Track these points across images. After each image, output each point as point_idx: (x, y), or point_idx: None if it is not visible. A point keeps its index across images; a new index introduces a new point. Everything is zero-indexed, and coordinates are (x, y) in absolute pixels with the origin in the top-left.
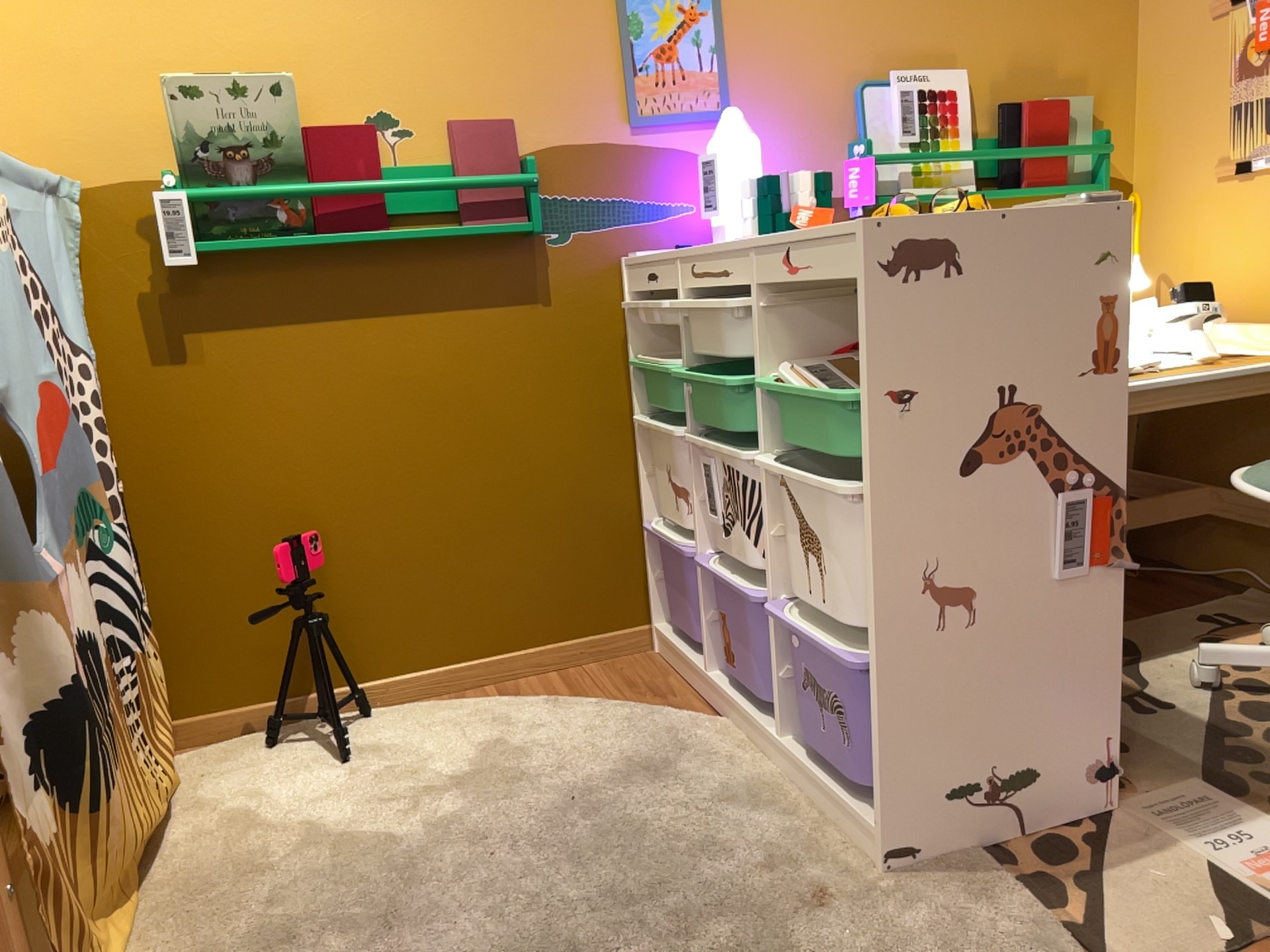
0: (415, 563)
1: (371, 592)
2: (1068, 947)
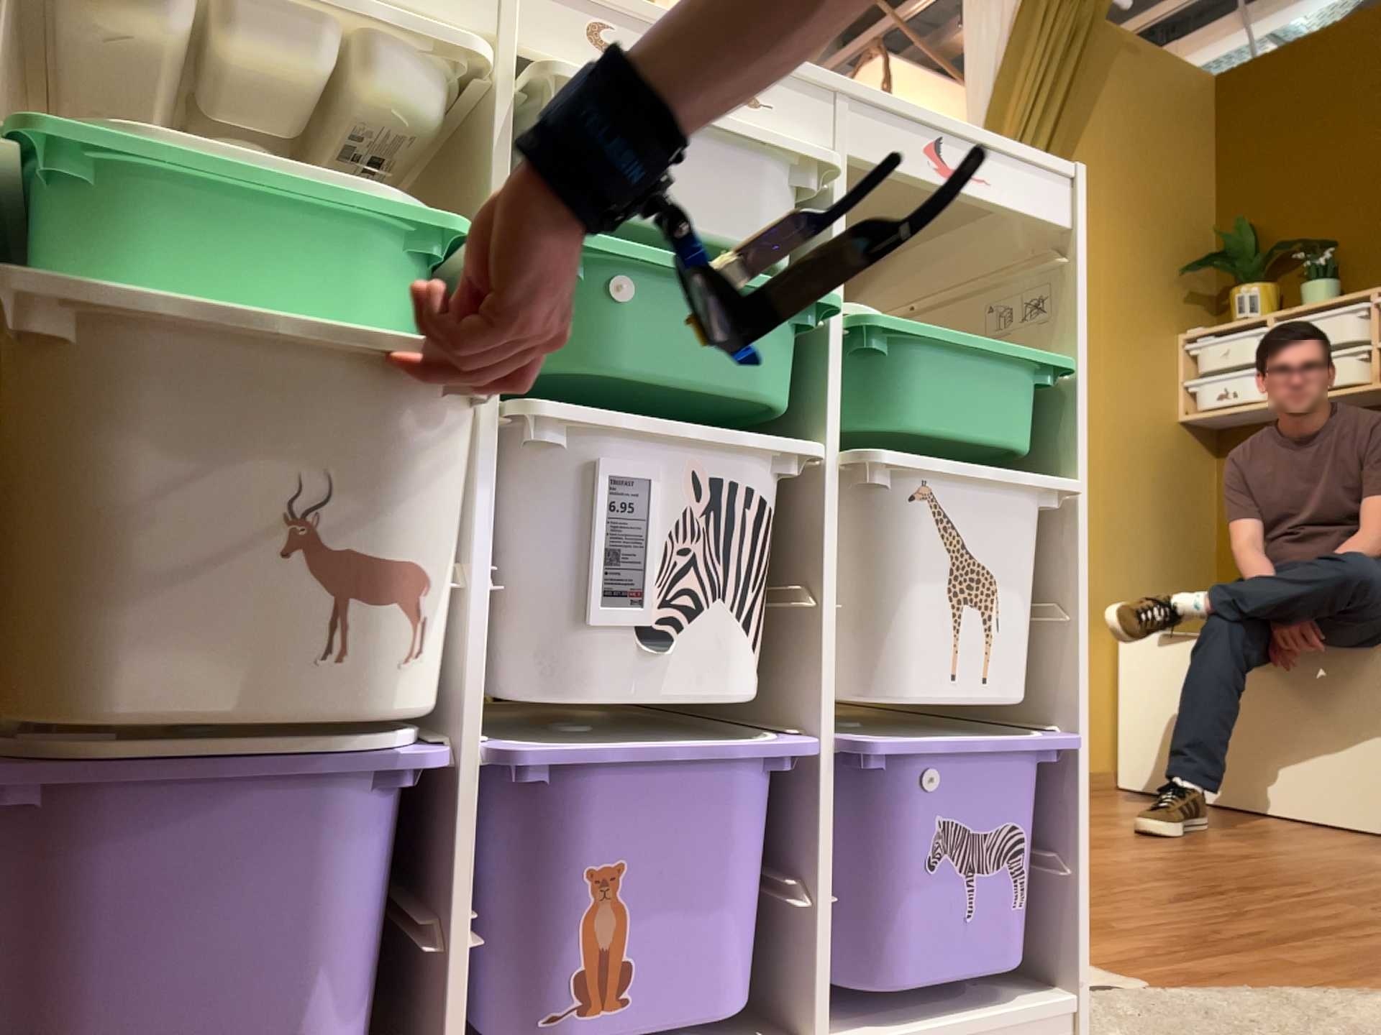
0: None
1: None
2: (1103, 985)
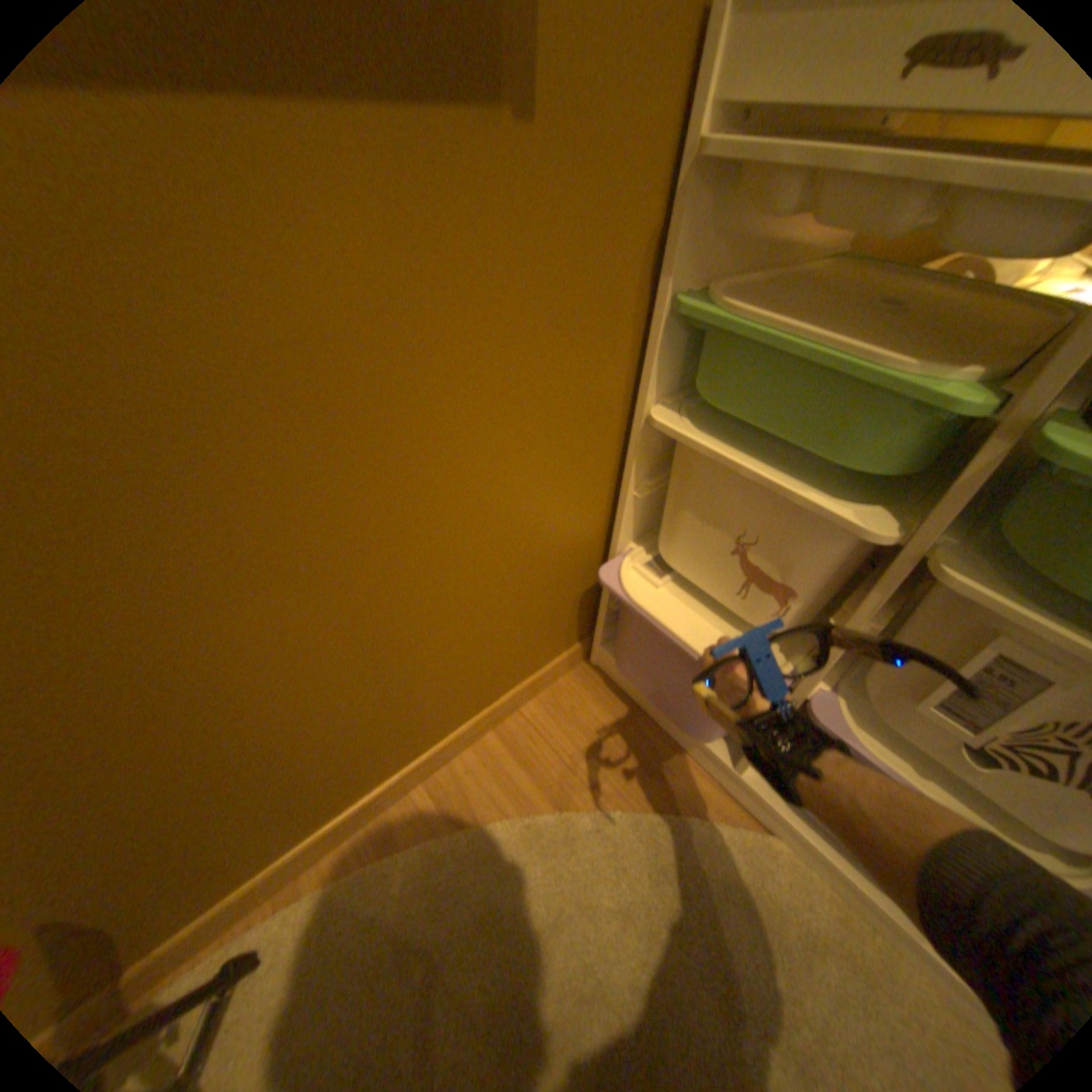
0: (274, 750)
1: (194, 828)
2: None
